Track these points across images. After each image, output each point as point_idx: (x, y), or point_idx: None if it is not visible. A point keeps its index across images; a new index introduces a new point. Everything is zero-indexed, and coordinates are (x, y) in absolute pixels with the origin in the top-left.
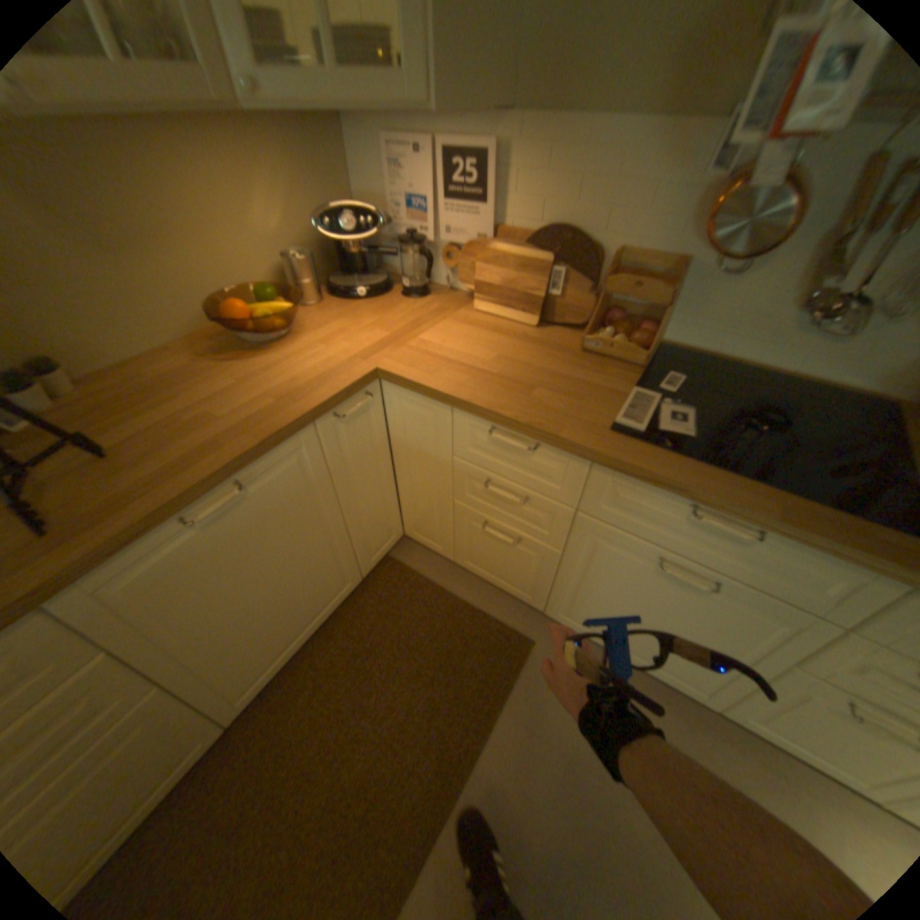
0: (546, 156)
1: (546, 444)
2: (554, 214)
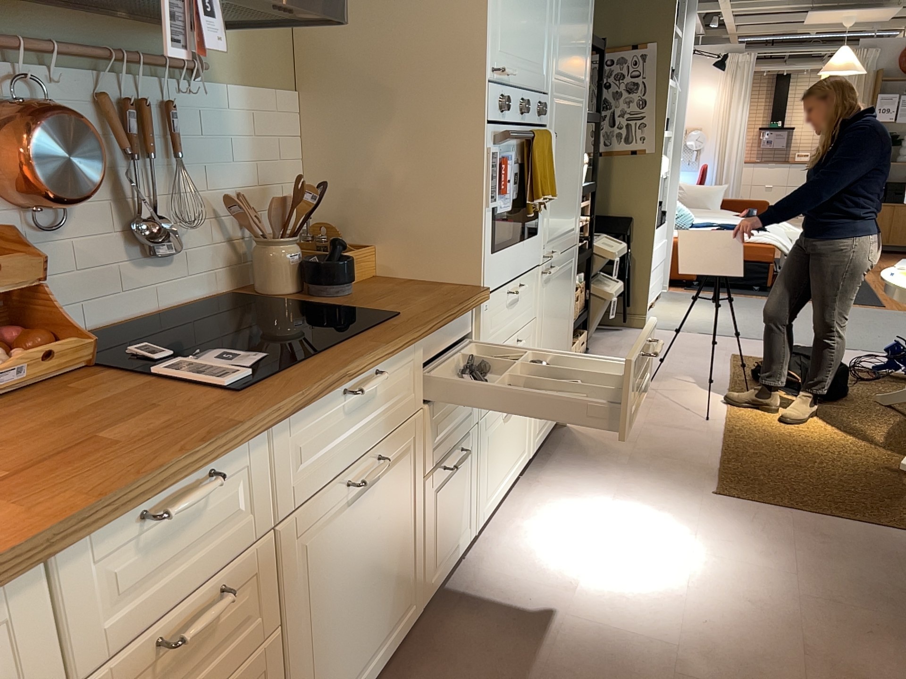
0: None
1: (225, 456)
2: None
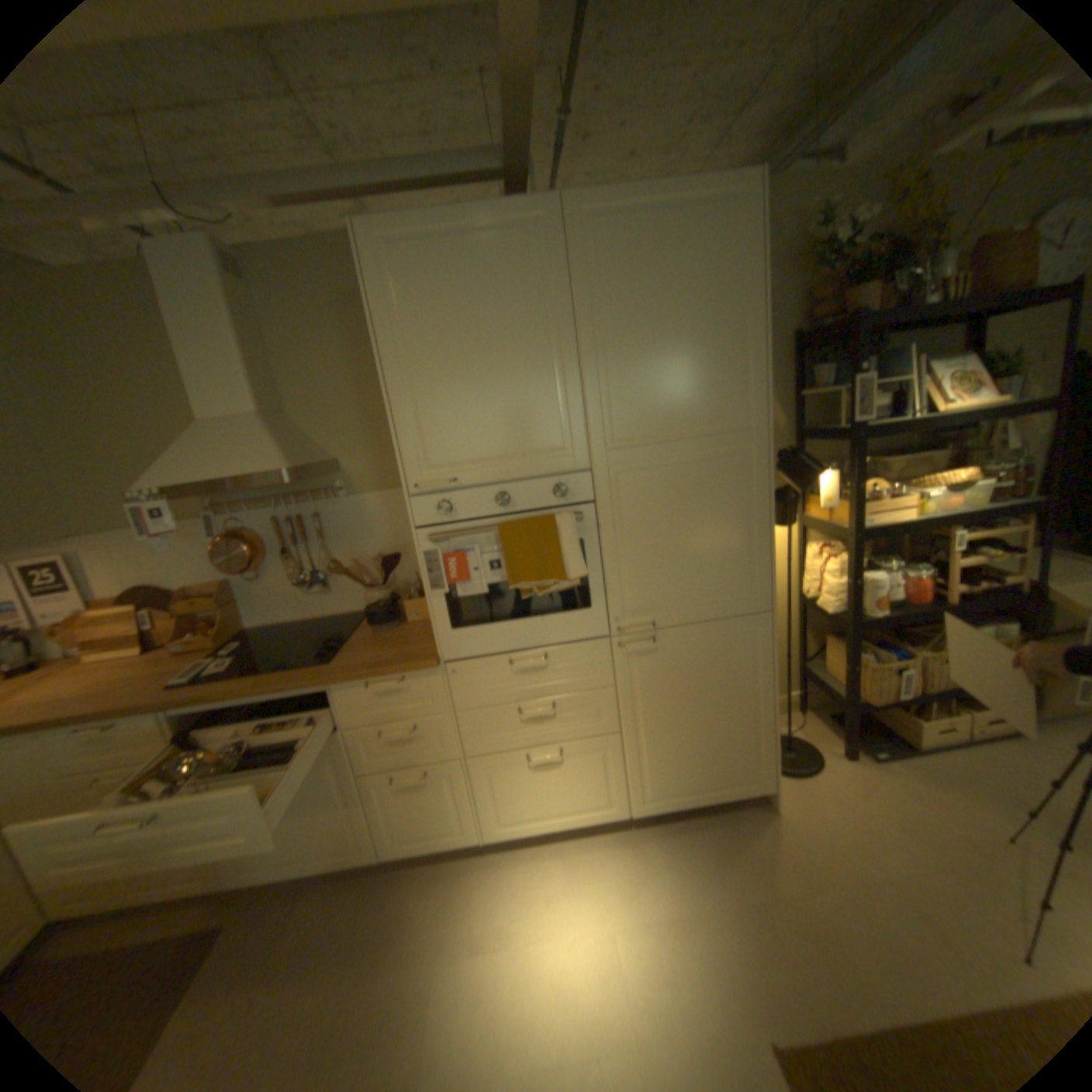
0: (105, 556)
1: (113, 723)
2: (128, 585)
